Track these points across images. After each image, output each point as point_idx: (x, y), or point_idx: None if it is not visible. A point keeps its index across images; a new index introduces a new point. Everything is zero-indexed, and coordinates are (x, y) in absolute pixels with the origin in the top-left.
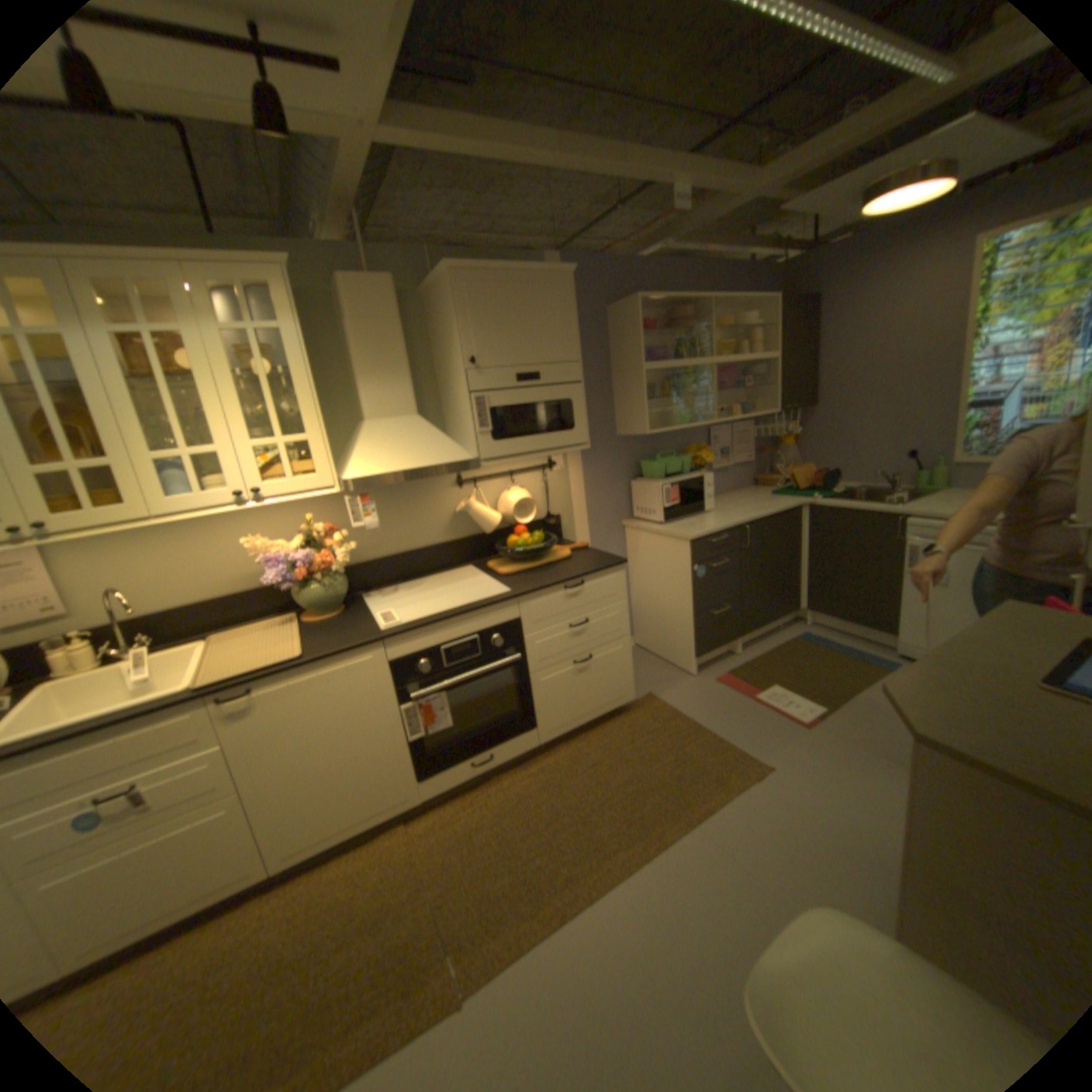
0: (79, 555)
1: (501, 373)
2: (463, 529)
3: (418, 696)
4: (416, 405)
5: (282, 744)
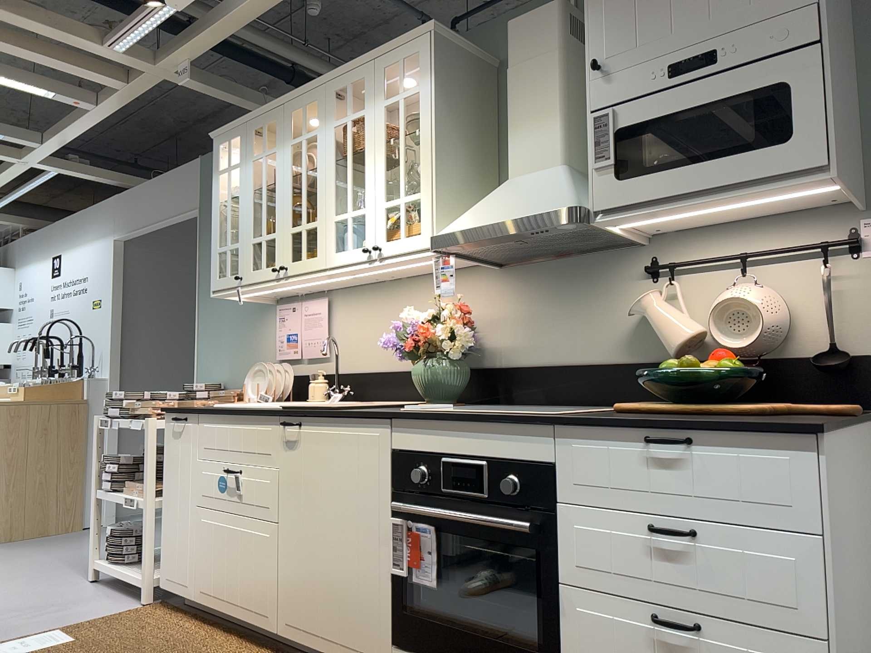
0: (343, 312)
1: (640, 71)
2: (650, 346)
3: (397, 507)
4: (565, 151)
5: (306, 493)
